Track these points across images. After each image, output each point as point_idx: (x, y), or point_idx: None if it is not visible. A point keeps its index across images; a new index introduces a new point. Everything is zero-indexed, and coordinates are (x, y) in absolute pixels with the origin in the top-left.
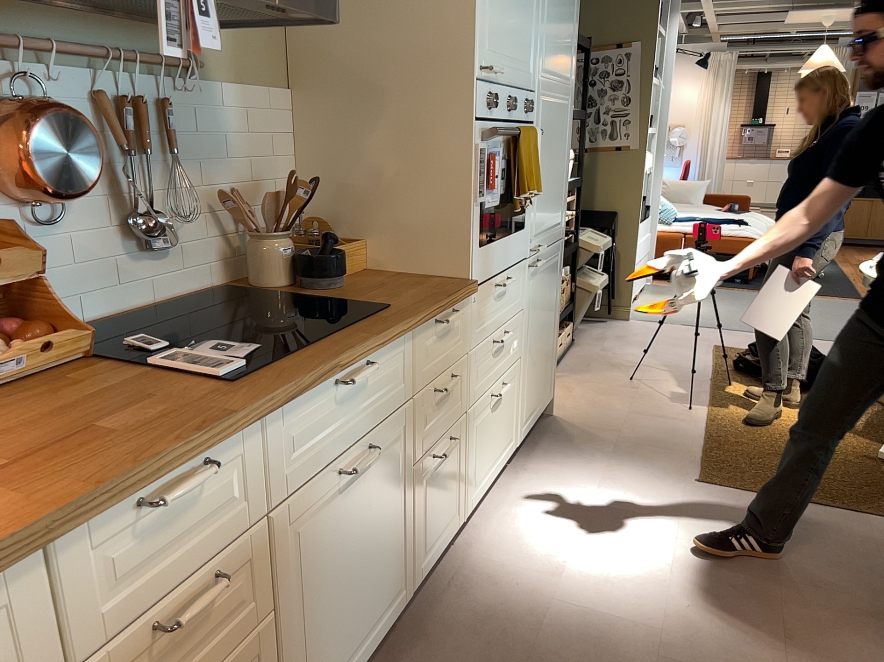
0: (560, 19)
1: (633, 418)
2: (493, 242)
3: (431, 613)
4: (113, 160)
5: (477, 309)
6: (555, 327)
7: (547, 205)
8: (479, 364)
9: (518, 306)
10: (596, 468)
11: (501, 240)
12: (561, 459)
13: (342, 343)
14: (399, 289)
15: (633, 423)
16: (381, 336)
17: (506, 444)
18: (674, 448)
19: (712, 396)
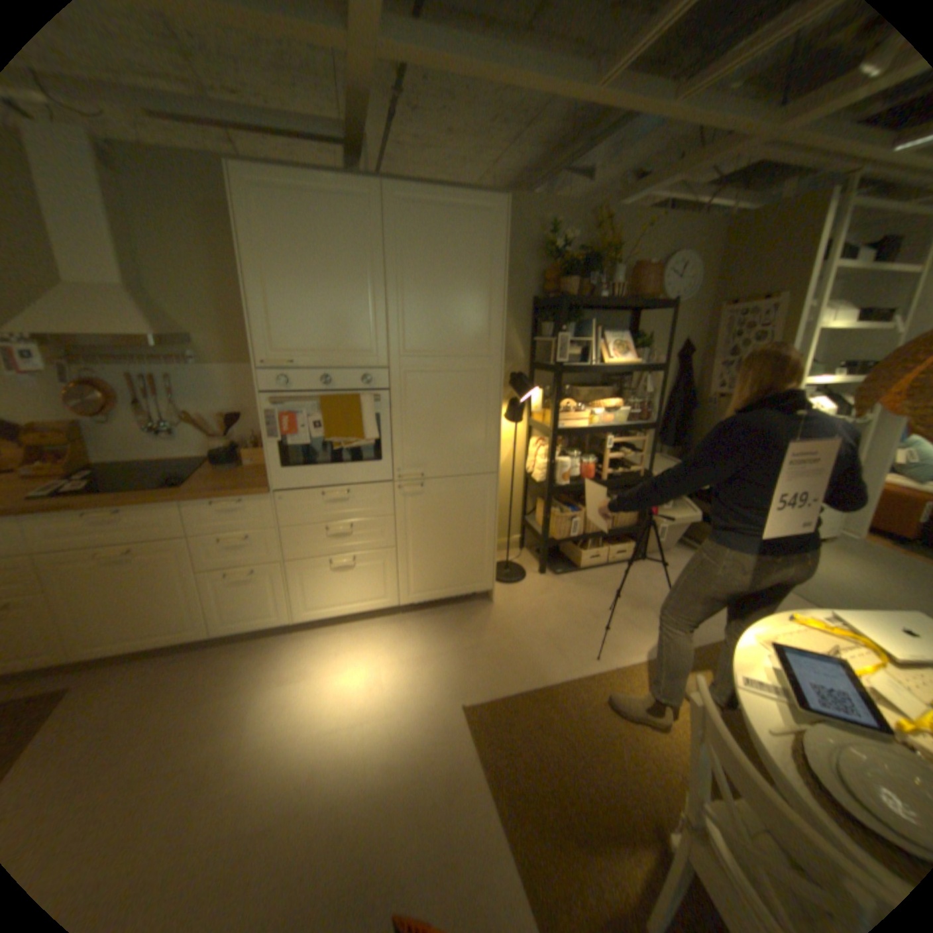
0: (441, 310)
1: (534, 639)
2: (310, 467)
3: (221, 657)
4: (137, 402)
5: (284, 505)
6: (483, 539)
7: (435, 448)
8: (299, 539)
9: (378, 513)
10: (432, 652)
11: (323, 467)
12: (429, 632)
13: (94, 500)
14: (223, 482)
15: (527, 642)
16: (121, 503)
17: (368, 599)
18: (507, 678)
19: (648, 665)
